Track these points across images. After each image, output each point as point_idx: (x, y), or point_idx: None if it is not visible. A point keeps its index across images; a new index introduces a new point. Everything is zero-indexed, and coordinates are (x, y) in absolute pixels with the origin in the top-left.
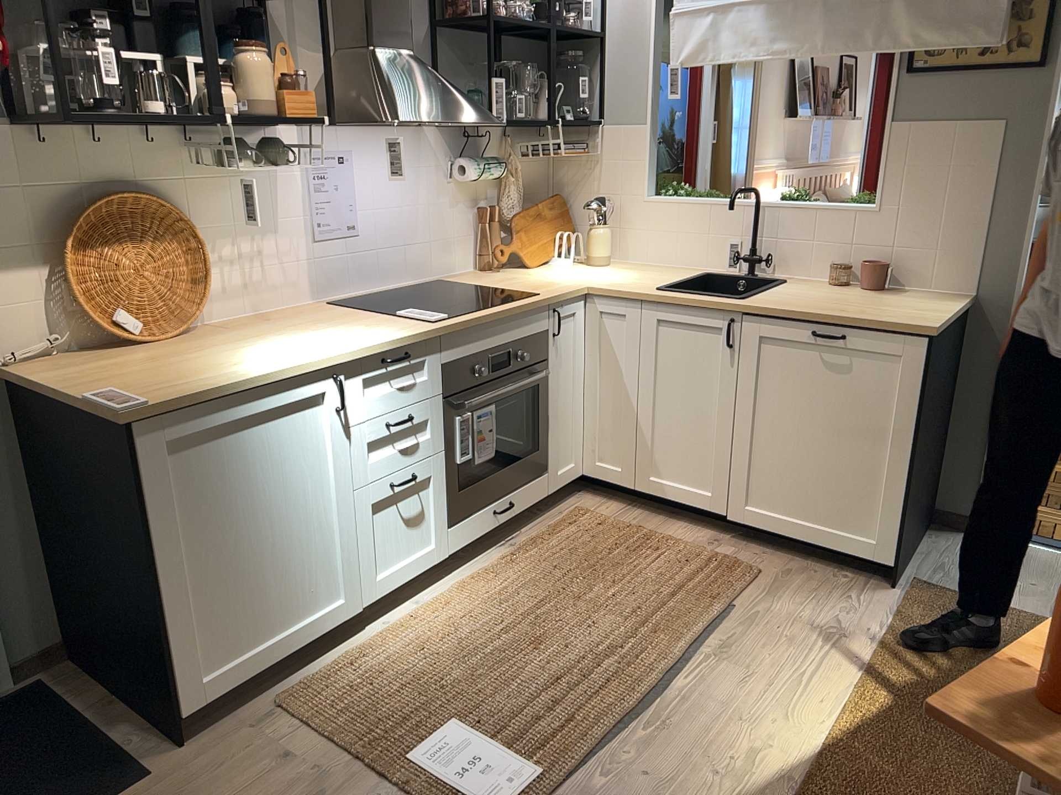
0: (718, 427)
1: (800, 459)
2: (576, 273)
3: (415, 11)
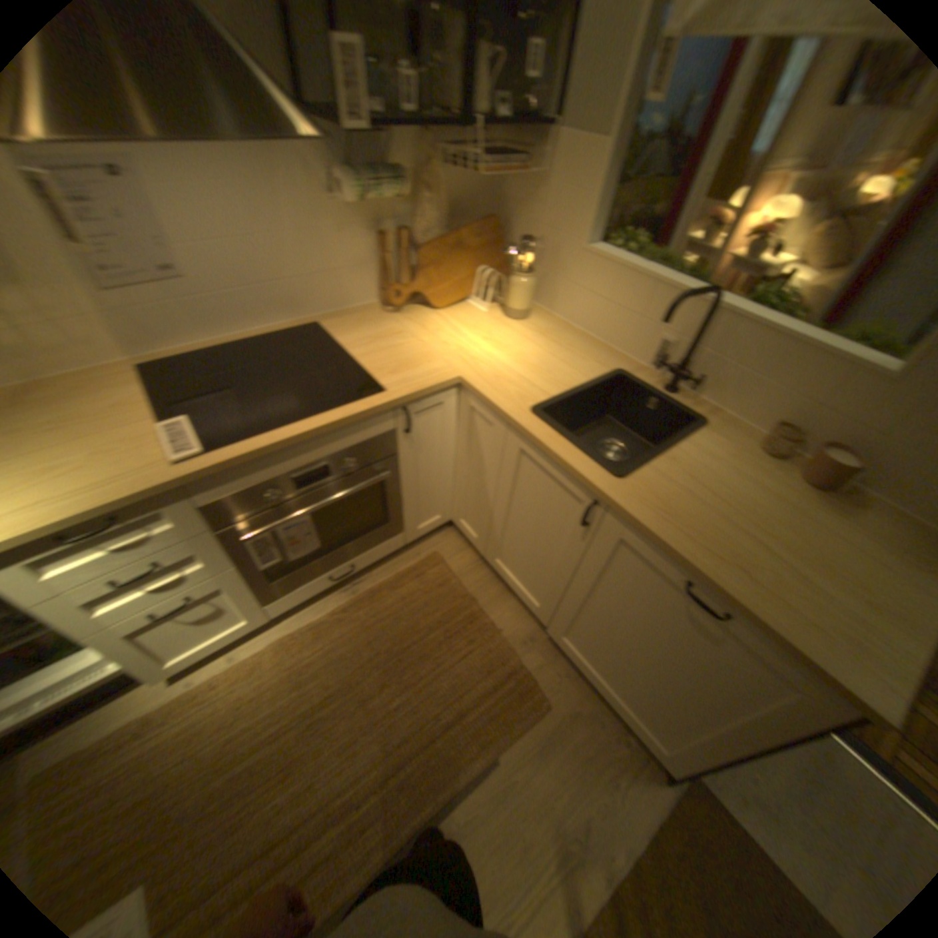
0: (553, 570)
1: (620, 652)
2: (476, 334)
3: None
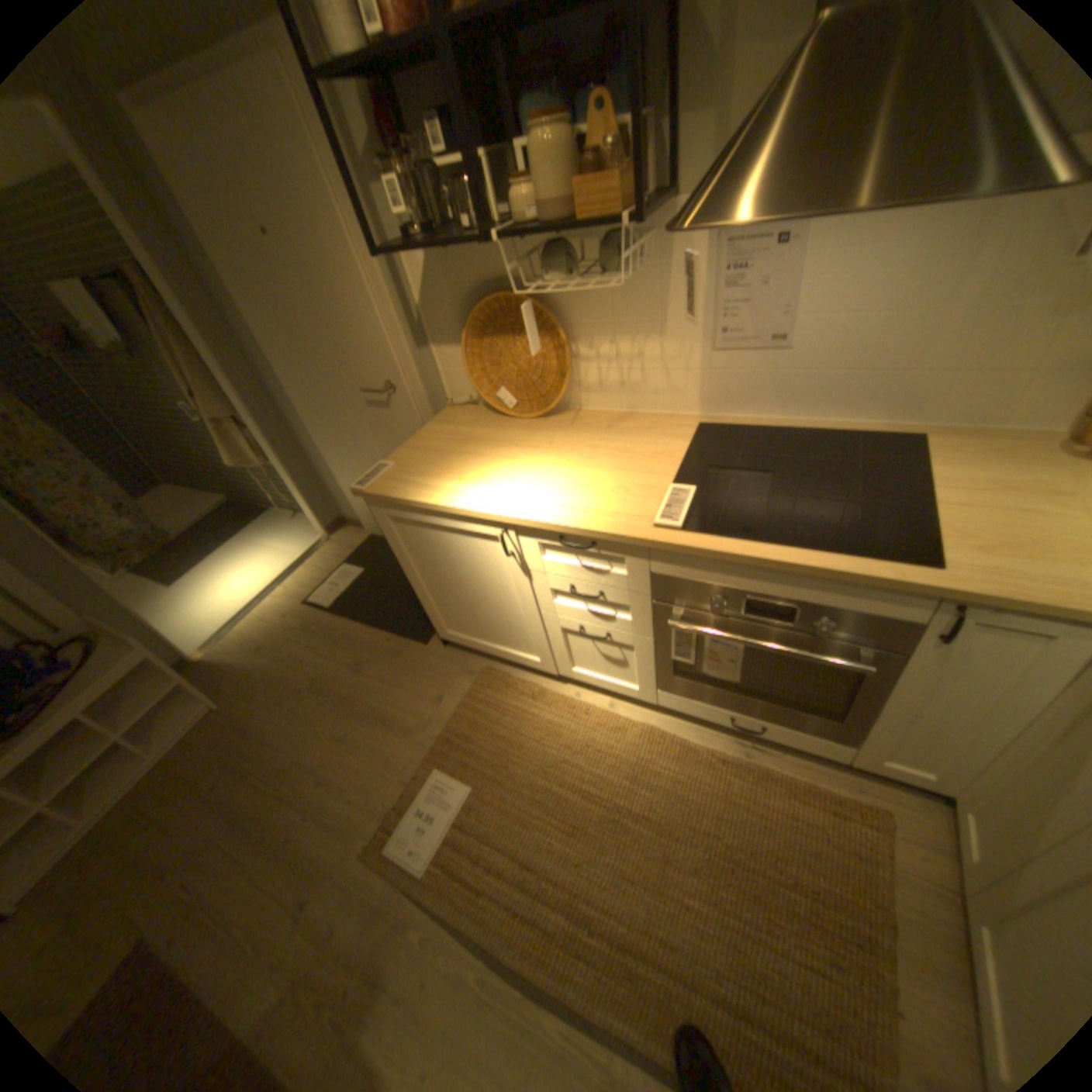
0: None
1: None
2: None
3: None
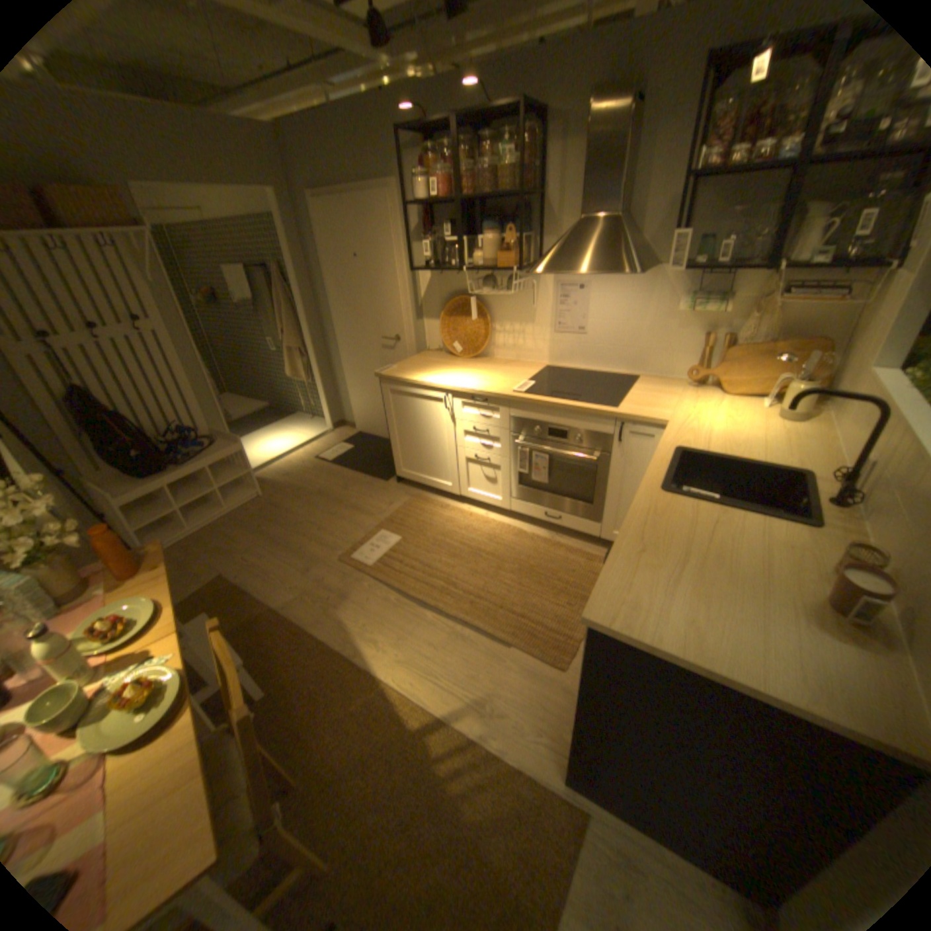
0: None
1: None
2: (728, 413)
3: (677, 169)
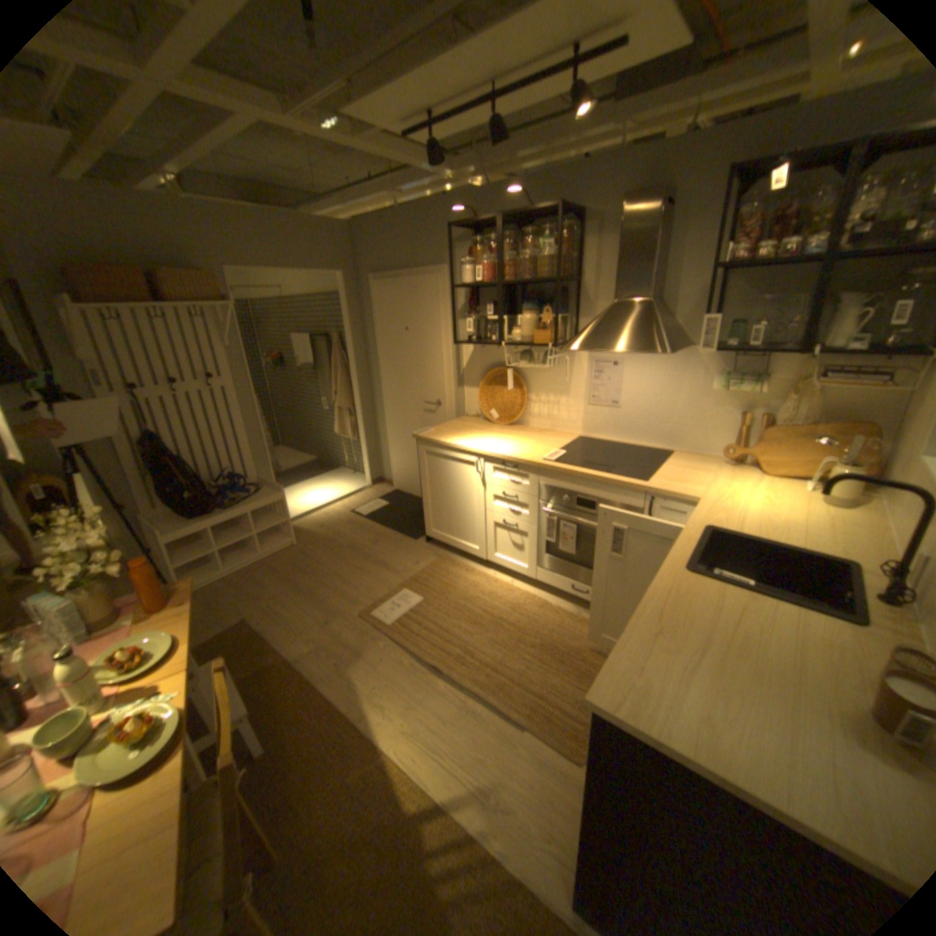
0: None
1: None
2: (766, 494)
3: (706, 261)
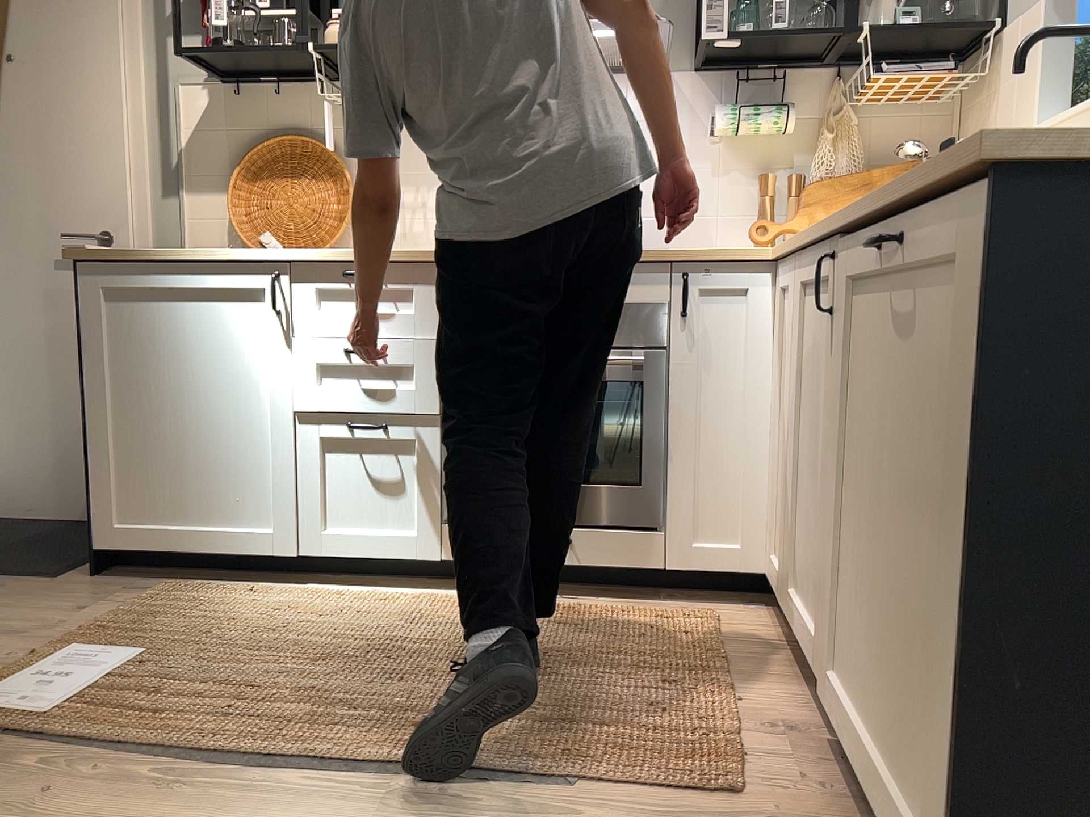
0: (831, 494)
1: (882, 576)
2: None
3: None
